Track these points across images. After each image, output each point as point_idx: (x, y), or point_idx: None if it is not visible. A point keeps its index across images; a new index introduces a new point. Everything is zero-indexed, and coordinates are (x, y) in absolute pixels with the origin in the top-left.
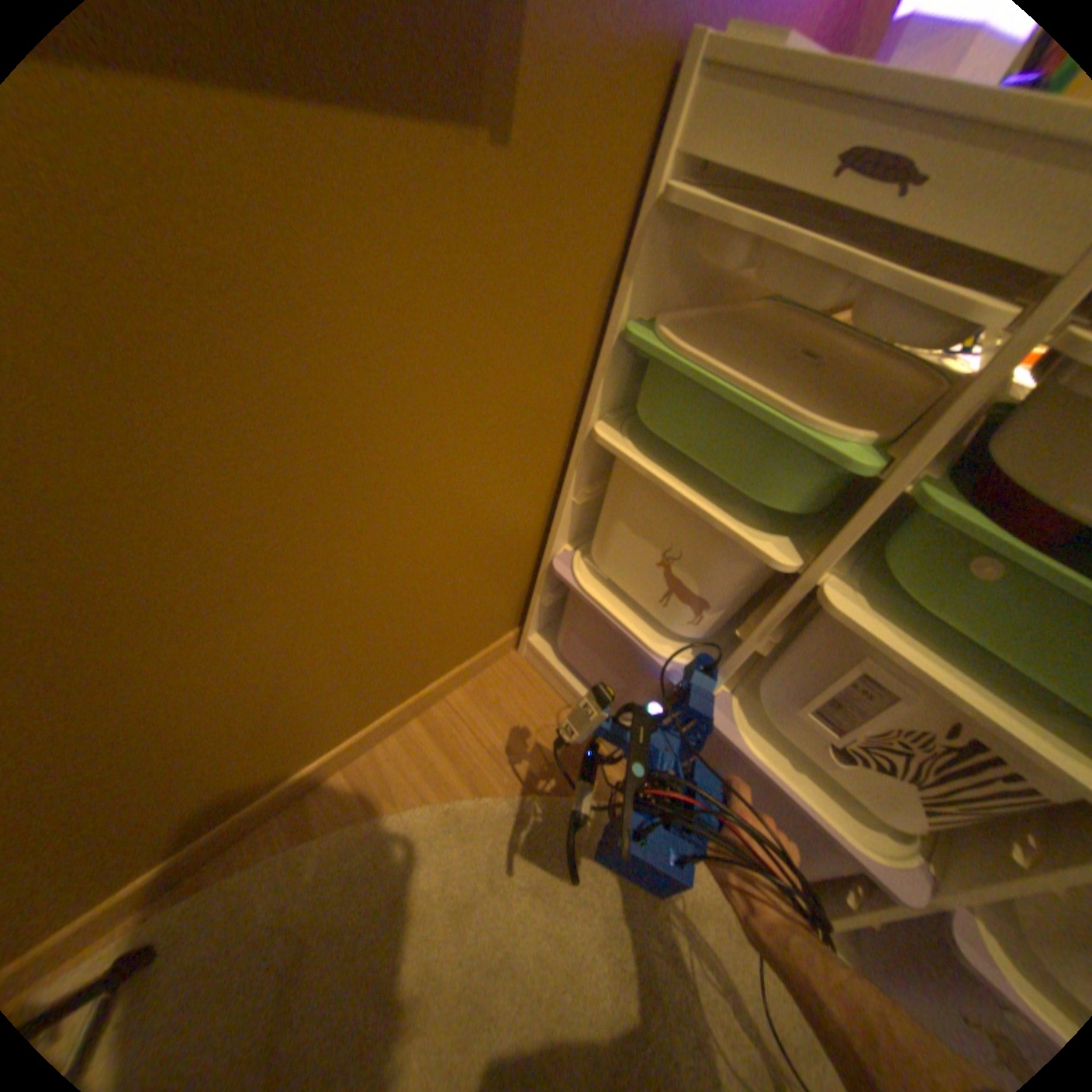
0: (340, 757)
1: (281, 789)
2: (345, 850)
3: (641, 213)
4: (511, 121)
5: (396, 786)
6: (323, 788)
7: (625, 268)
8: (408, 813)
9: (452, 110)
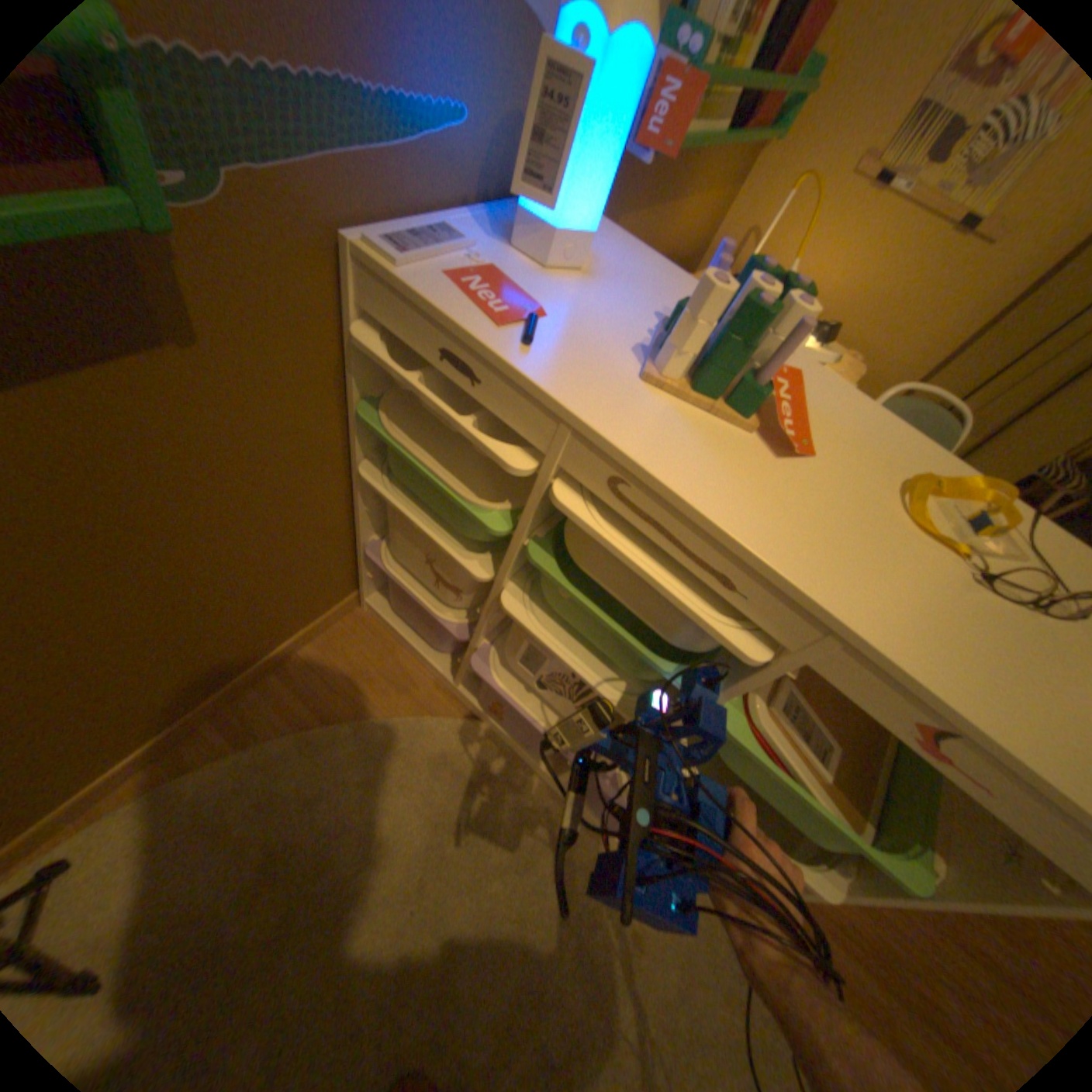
0: (203, 713)
1: (153, 743)
2: (216, 778)
3: (346, 334)
4: (191, 336)
5: (256, 727)
6: (193, 737)
7: (347, 365)
8: (267, 745)
9: (136, 351)
